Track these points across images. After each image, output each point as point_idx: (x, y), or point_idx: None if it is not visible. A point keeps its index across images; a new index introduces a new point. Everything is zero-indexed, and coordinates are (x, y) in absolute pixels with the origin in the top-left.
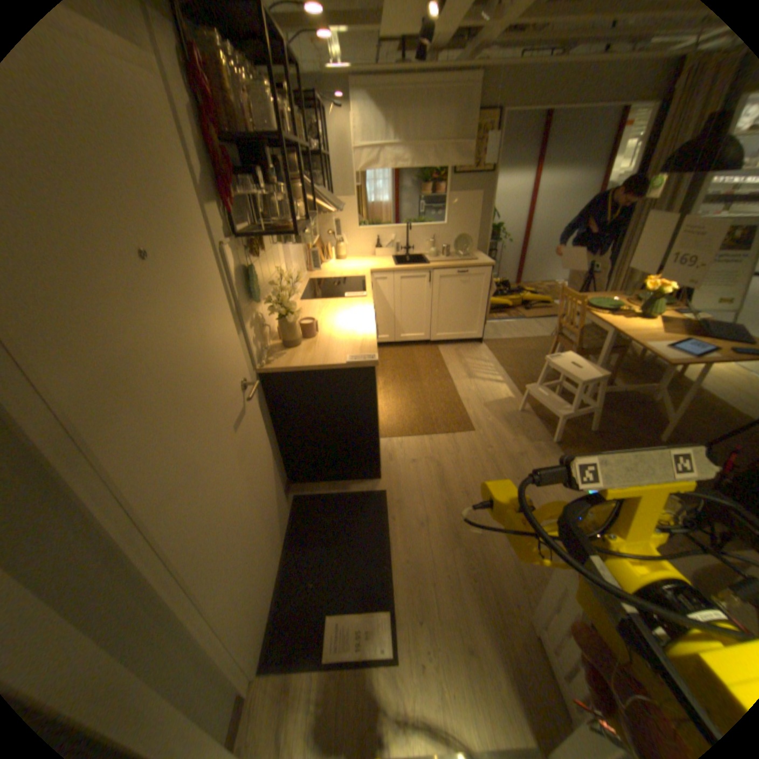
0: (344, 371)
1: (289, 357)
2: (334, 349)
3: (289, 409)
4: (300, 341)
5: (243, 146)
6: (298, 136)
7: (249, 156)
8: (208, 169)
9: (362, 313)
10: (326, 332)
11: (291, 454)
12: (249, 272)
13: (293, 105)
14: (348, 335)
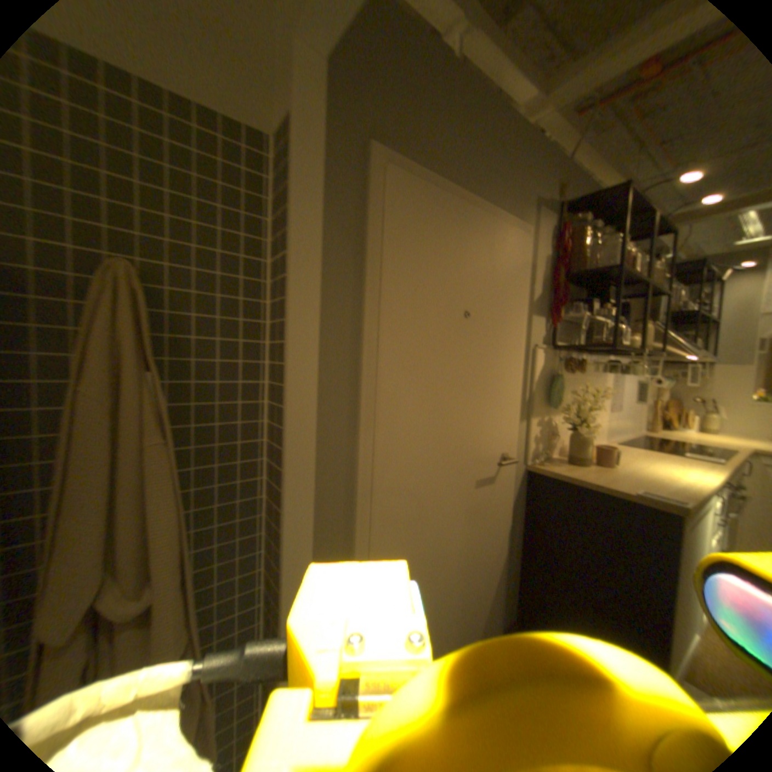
0: (632, 506)
1: (568, 469)
2: (630, 482)
3: (548, 526)
4: (591, 465)
5: (595, 291)
6: (662, 285)
7: (596, 295)
8: (551, 295)
9: (703, 474)
10: (631, 470)
11: (531, 588)
12: (560, 383)
13: (671, 270)
14: (663, 480)
